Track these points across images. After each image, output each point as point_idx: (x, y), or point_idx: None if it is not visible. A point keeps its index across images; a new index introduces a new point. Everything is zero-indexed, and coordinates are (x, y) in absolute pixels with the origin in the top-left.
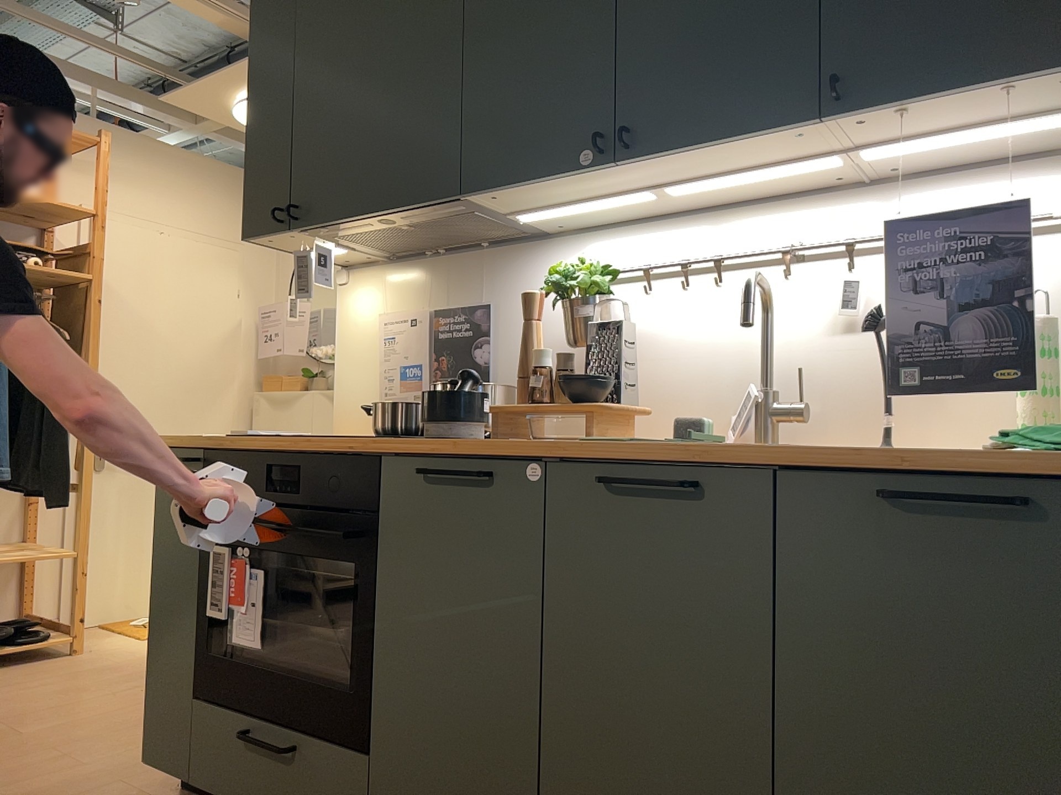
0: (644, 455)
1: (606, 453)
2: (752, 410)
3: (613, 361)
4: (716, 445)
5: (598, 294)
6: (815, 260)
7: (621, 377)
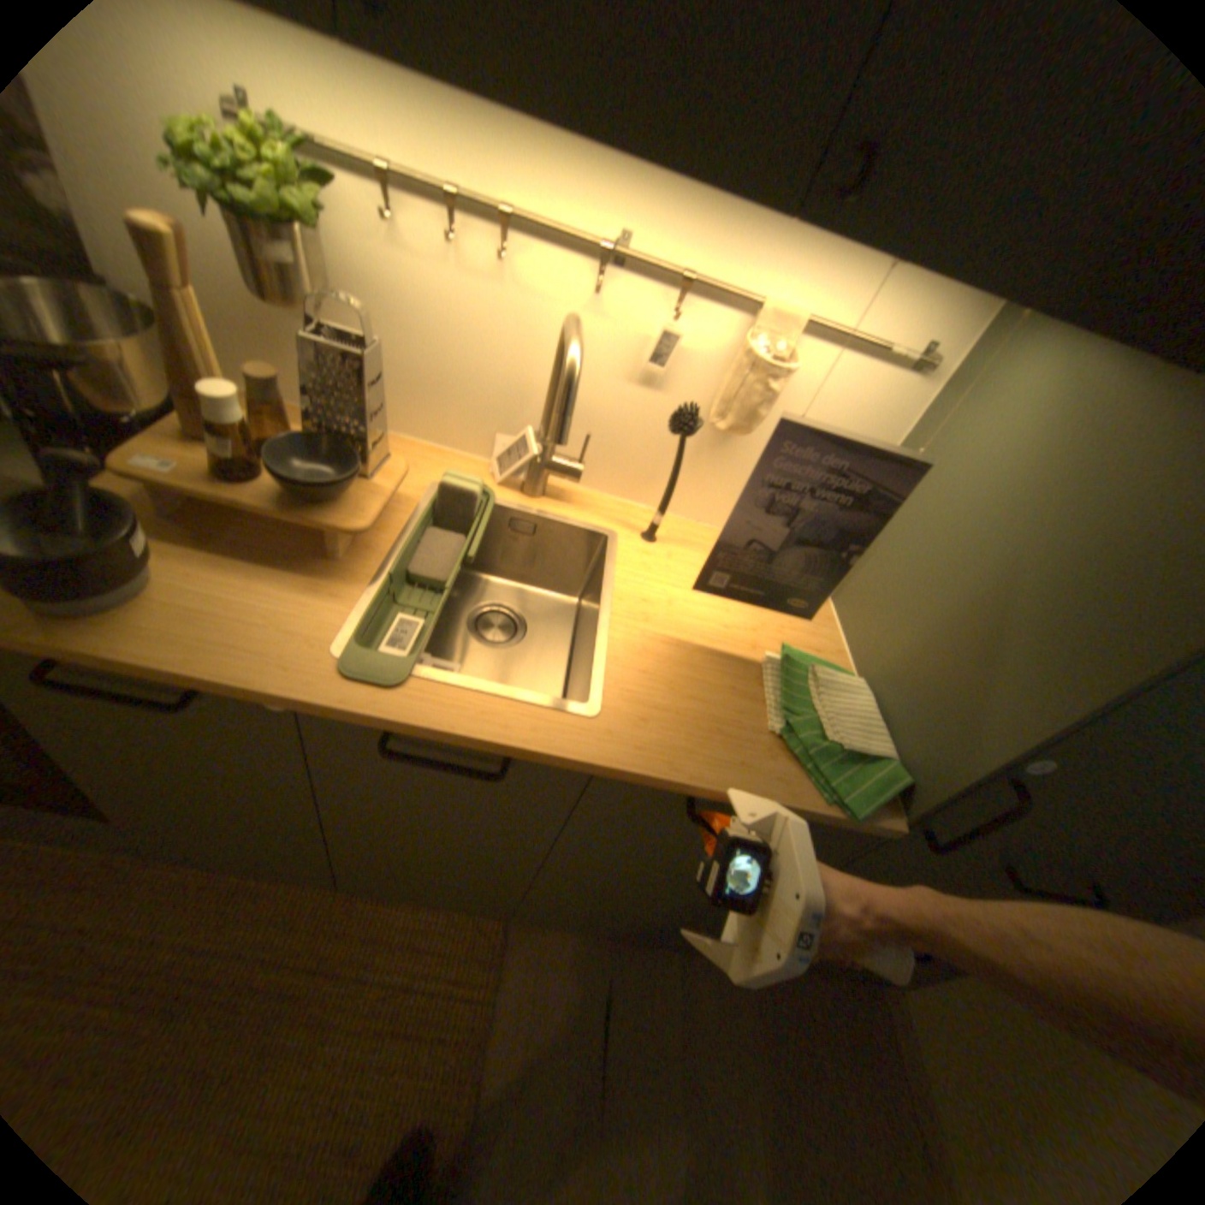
0: (438, 723)
1: (387, 728)
2: (526, 463)
3: (348, 416)
4: (528, 713)
5: (295, 217)
6: (635, 259)
7: (362, 431)
